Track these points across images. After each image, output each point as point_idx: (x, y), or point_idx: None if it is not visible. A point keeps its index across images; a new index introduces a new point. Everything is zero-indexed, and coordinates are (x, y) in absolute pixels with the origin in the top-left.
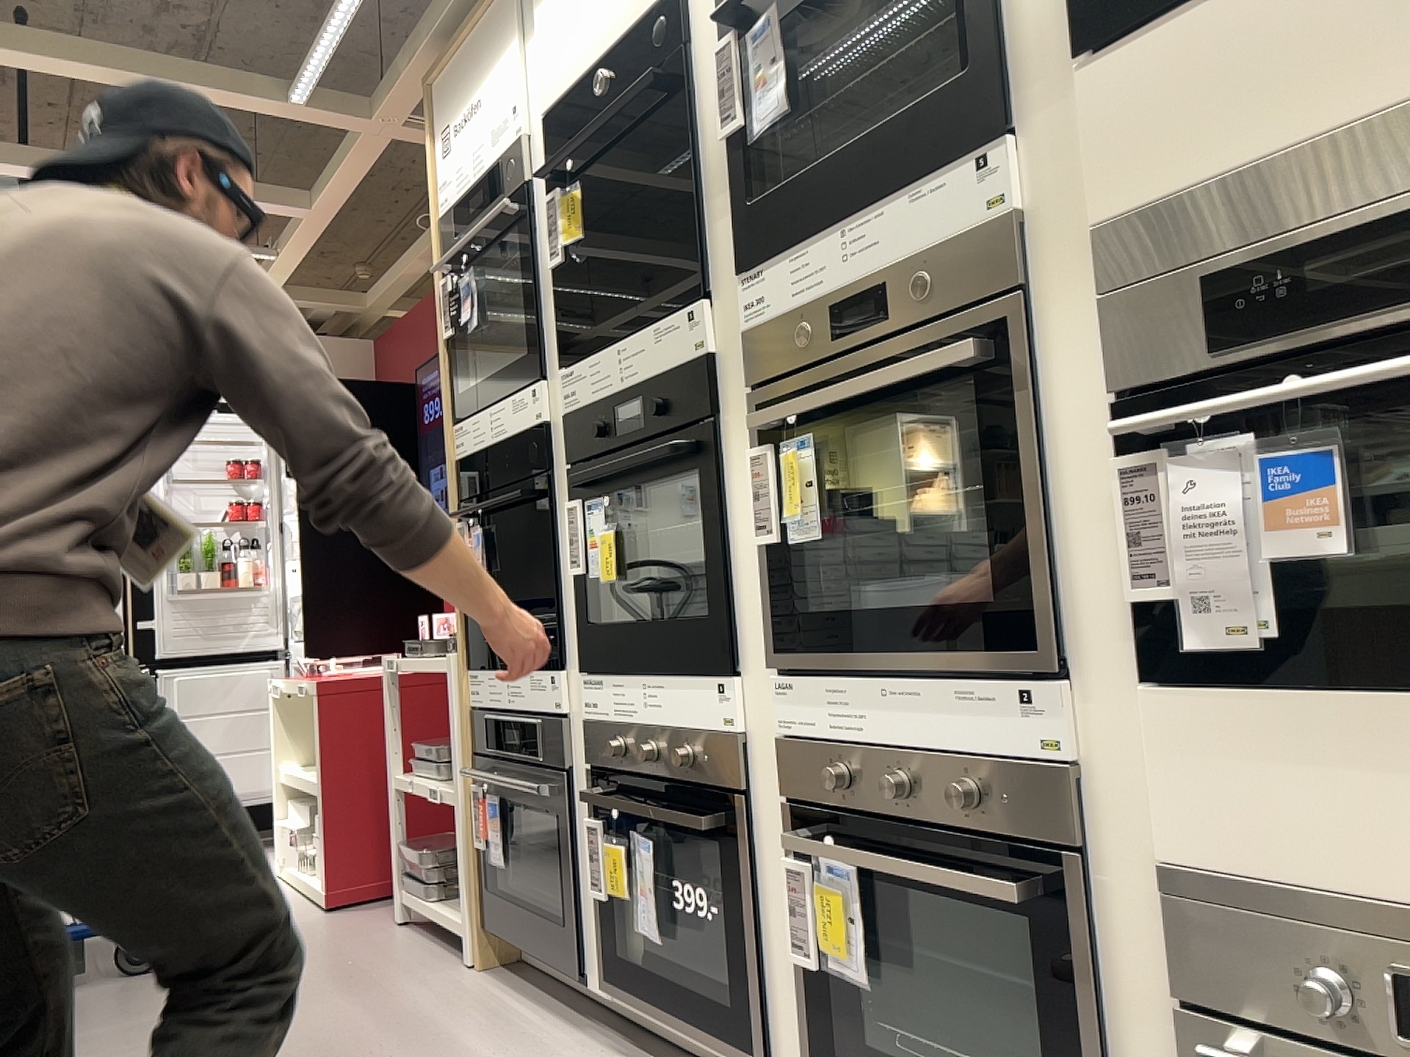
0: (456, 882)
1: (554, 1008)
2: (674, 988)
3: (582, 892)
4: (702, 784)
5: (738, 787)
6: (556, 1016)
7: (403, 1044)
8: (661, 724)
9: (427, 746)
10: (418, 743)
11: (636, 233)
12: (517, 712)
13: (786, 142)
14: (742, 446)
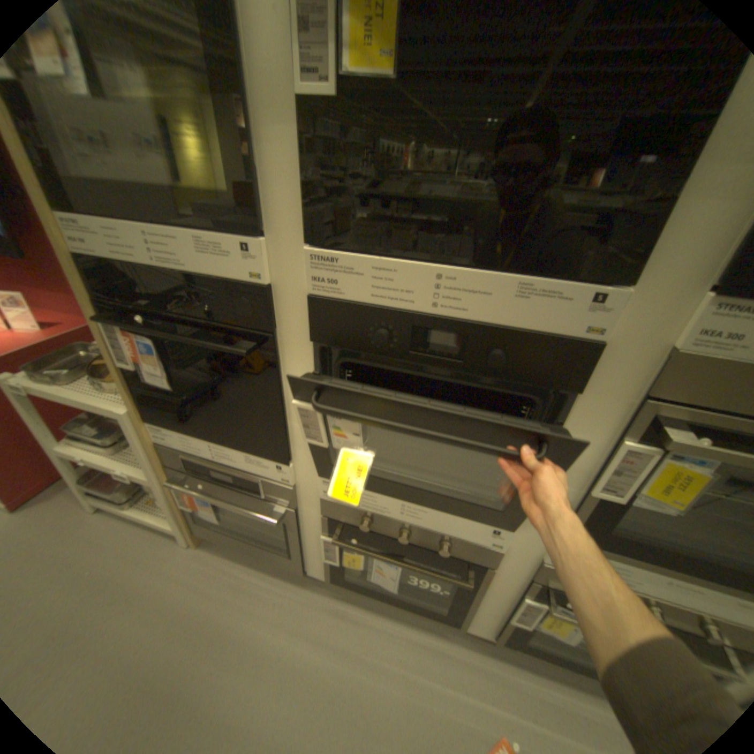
0: (138, 491)
1: (271, 571)
2: (394, 598)
3: (305, 550)
4: (458, 560)
5: (493, 568)
6: (278, 578)
7: (207, 653)
8: (420, 526)
9: (77, 426)
10: (67, 427)
11: (470, 99)
12: (229, 467)
13: None
14: (599, 423)
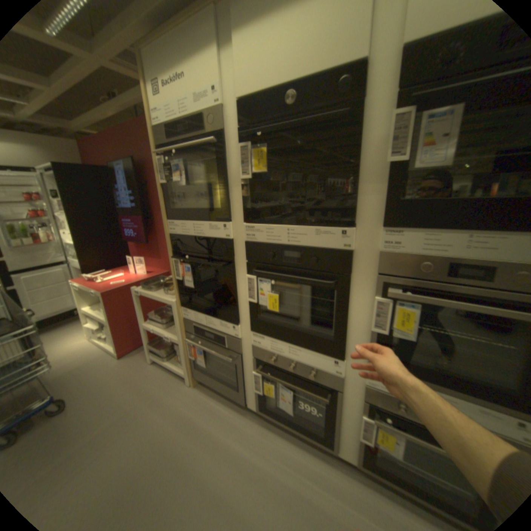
0: (171, 354)
1: (229, 405)
2: (293, 423)
3: (246, 385)
4: (320, 384)
5: (340, 391)
6: (232, 410)
7: (190, 438)
8: (298, 360)
9: (153, 314)
10: (149, 314)
11: (293, 174)
12: (213, 329)
13: (417, 169)
14: (364, 290)
